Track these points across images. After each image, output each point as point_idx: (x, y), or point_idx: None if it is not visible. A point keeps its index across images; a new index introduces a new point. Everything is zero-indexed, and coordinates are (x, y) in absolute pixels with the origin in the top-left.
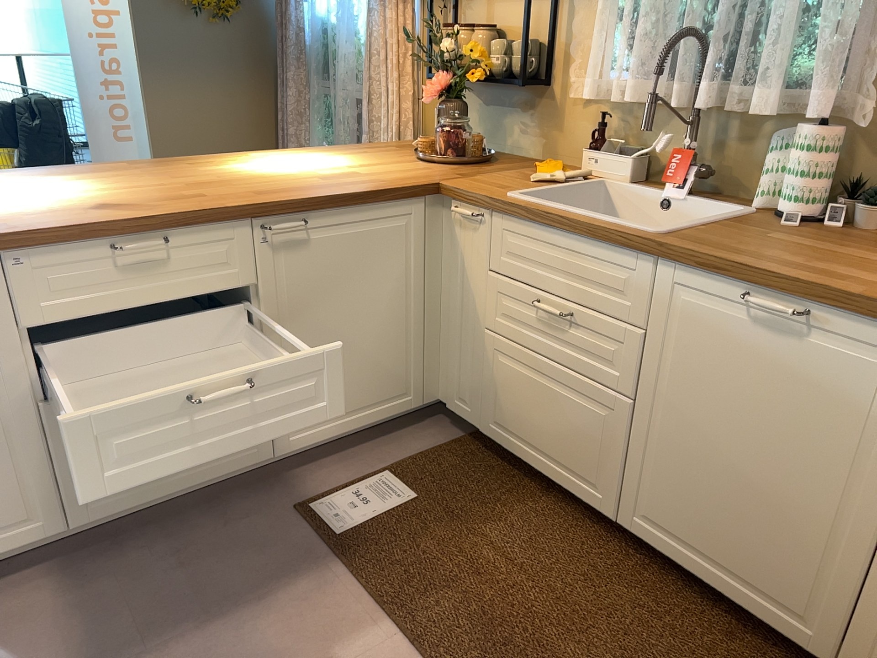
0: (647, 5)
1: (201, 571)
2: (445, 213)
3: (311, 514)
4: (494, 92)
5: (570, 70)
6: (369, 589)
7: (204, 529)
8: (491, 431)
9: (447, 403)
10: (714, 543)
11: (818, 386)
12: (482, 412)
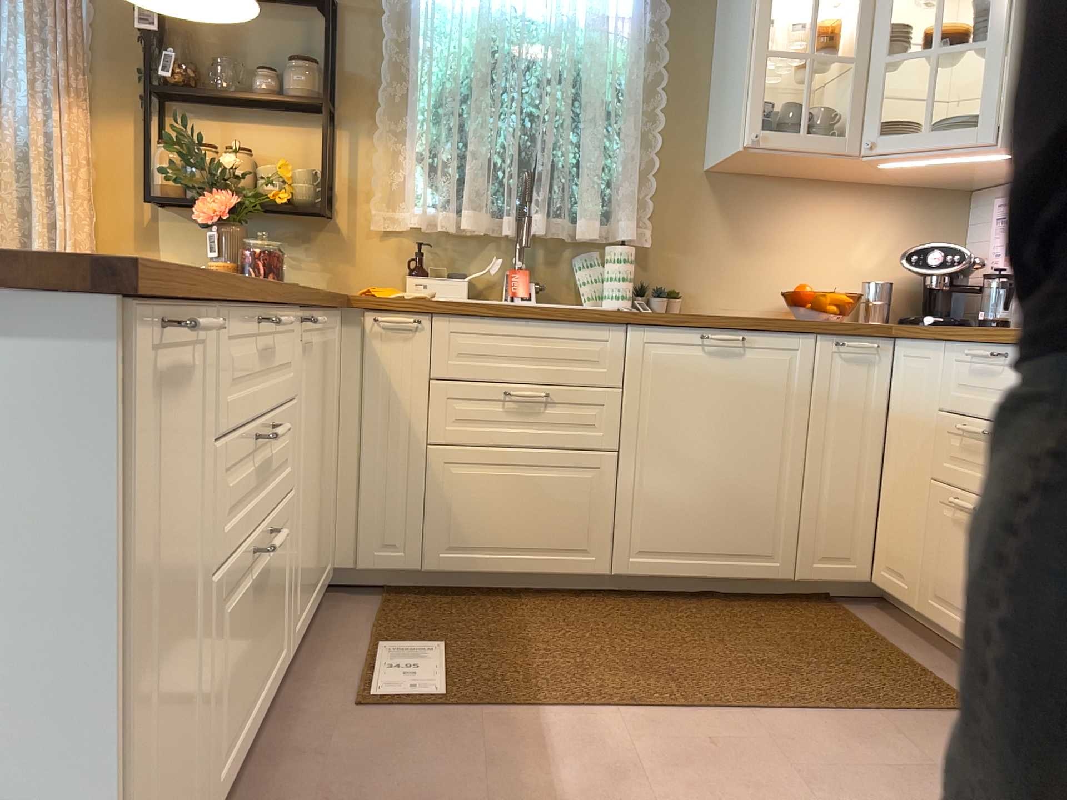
0: (475, 147)
1: (385, 798)
2: (345, 331)
3: (386, 702)
4: (246, 223)
5: (361, 202)
6: (544, 707)
7: (300, 777)
8: (441, 563)
9: (350, 567)
10: (703, 539)
11: (757, 384)
12: (425, 547)
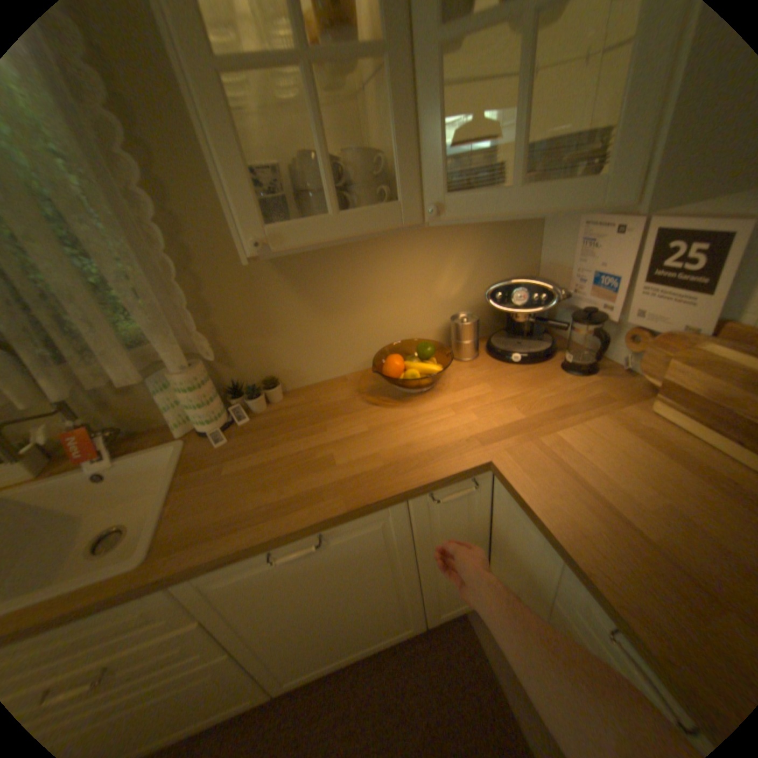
0: None
1: None
2: None
3: None
4: None
5: None
6: None
7: None
8: None
9: None
10: (341, 651)
11: (351, 558)
12: None
